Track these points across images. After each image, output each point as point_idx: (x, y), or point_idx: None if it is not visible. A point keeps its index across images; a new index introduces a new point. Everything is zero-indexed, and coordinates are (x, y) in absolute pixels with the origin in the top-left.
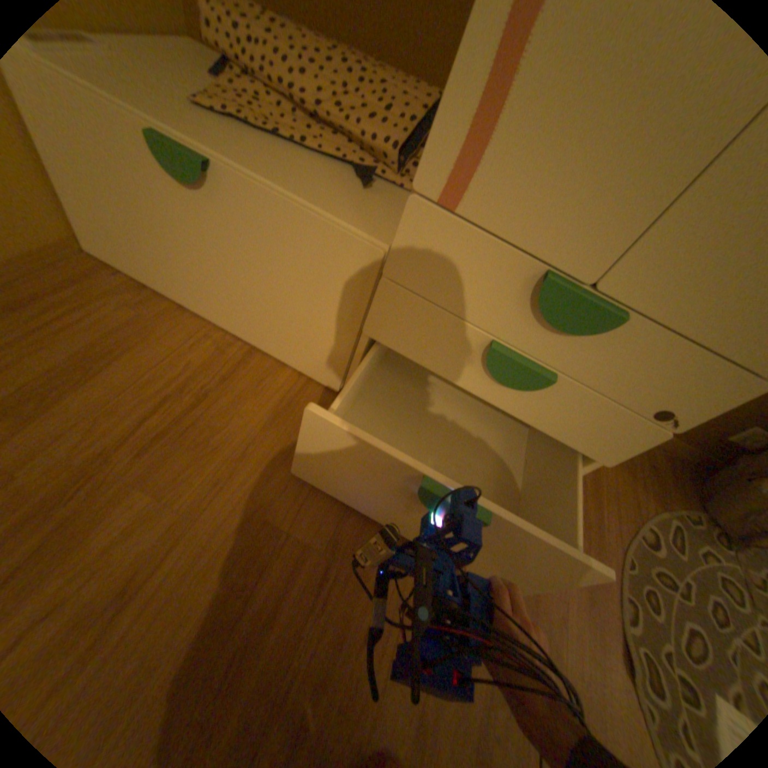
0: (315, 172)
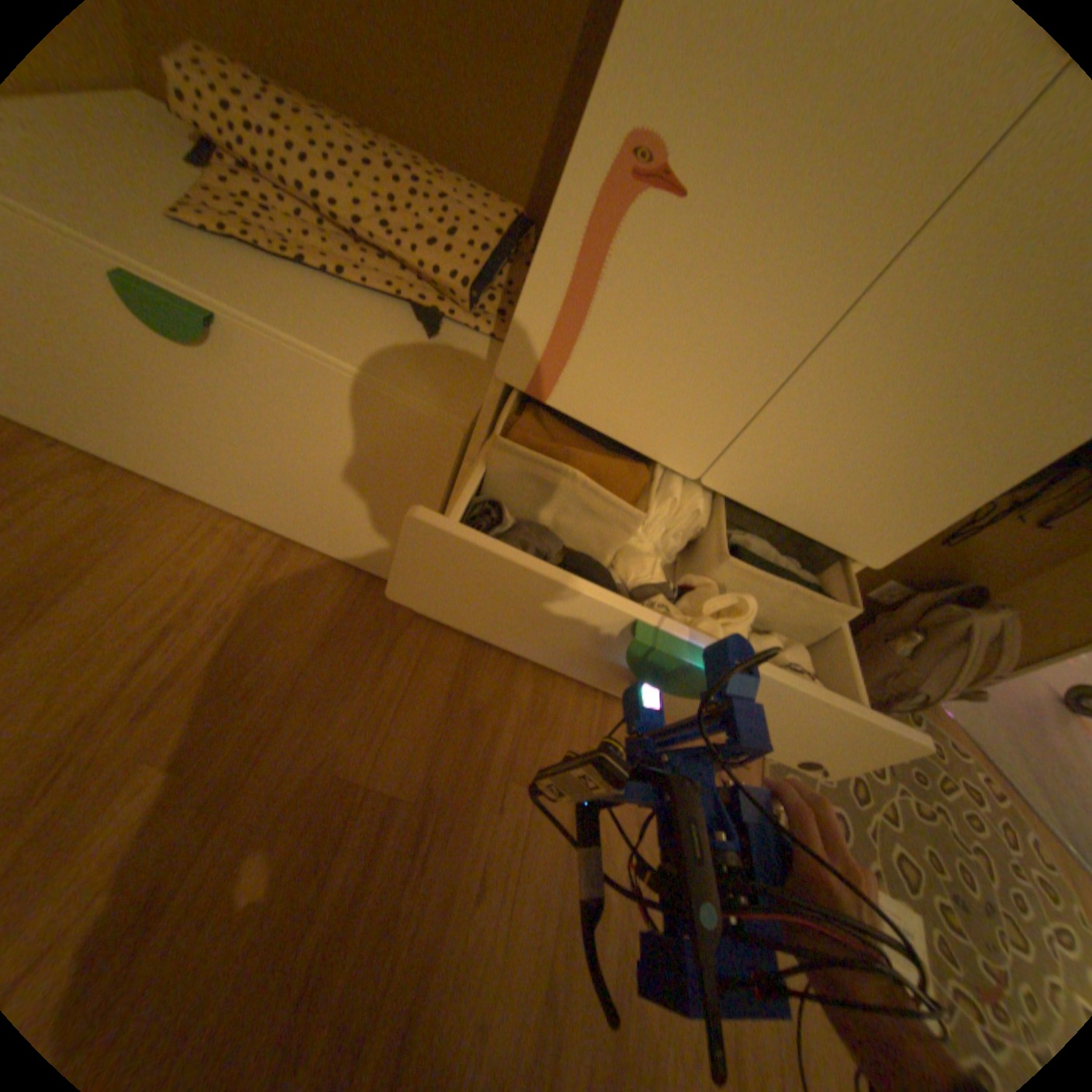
0: (363, 320)
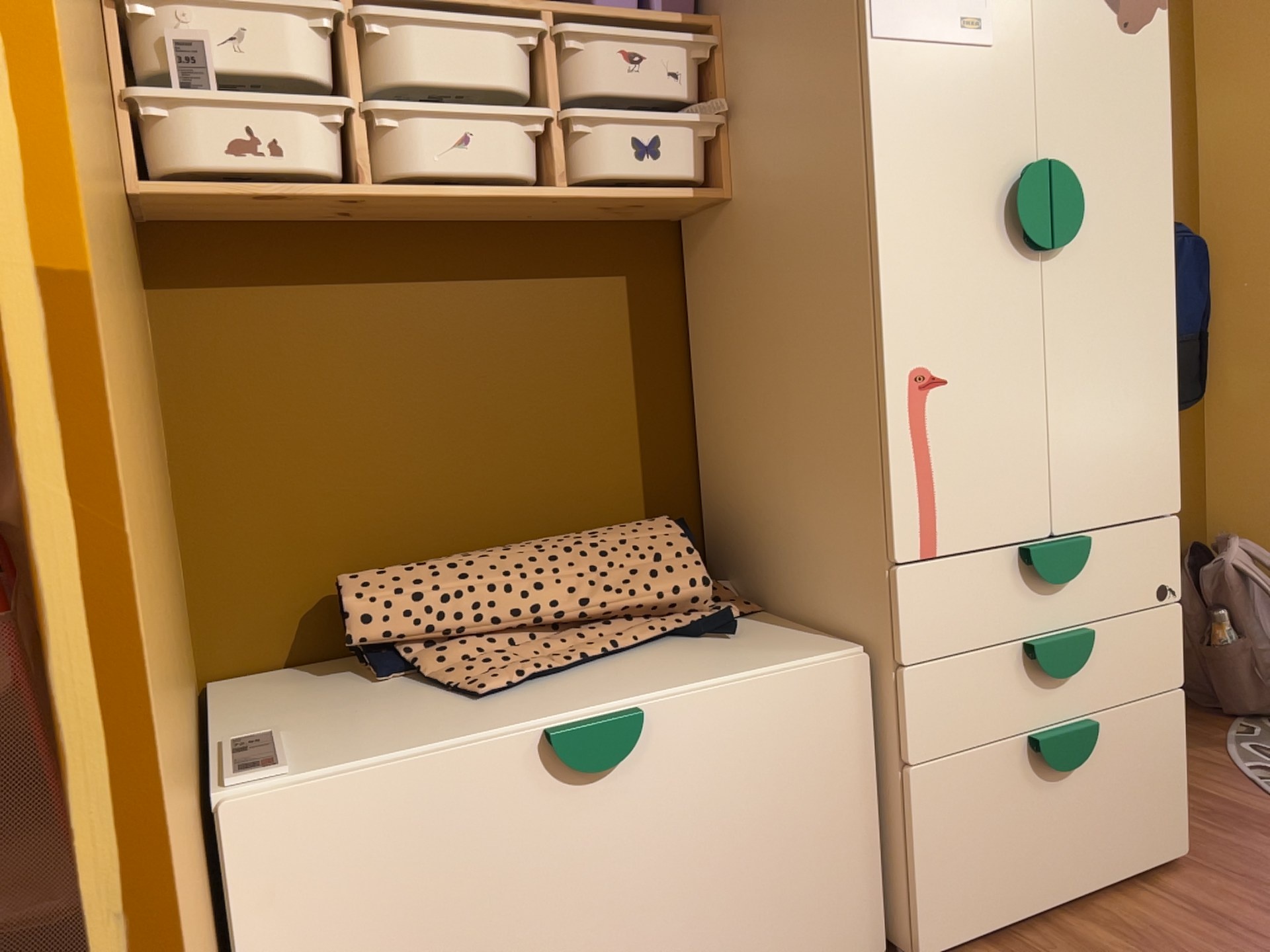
0: (689, 657)
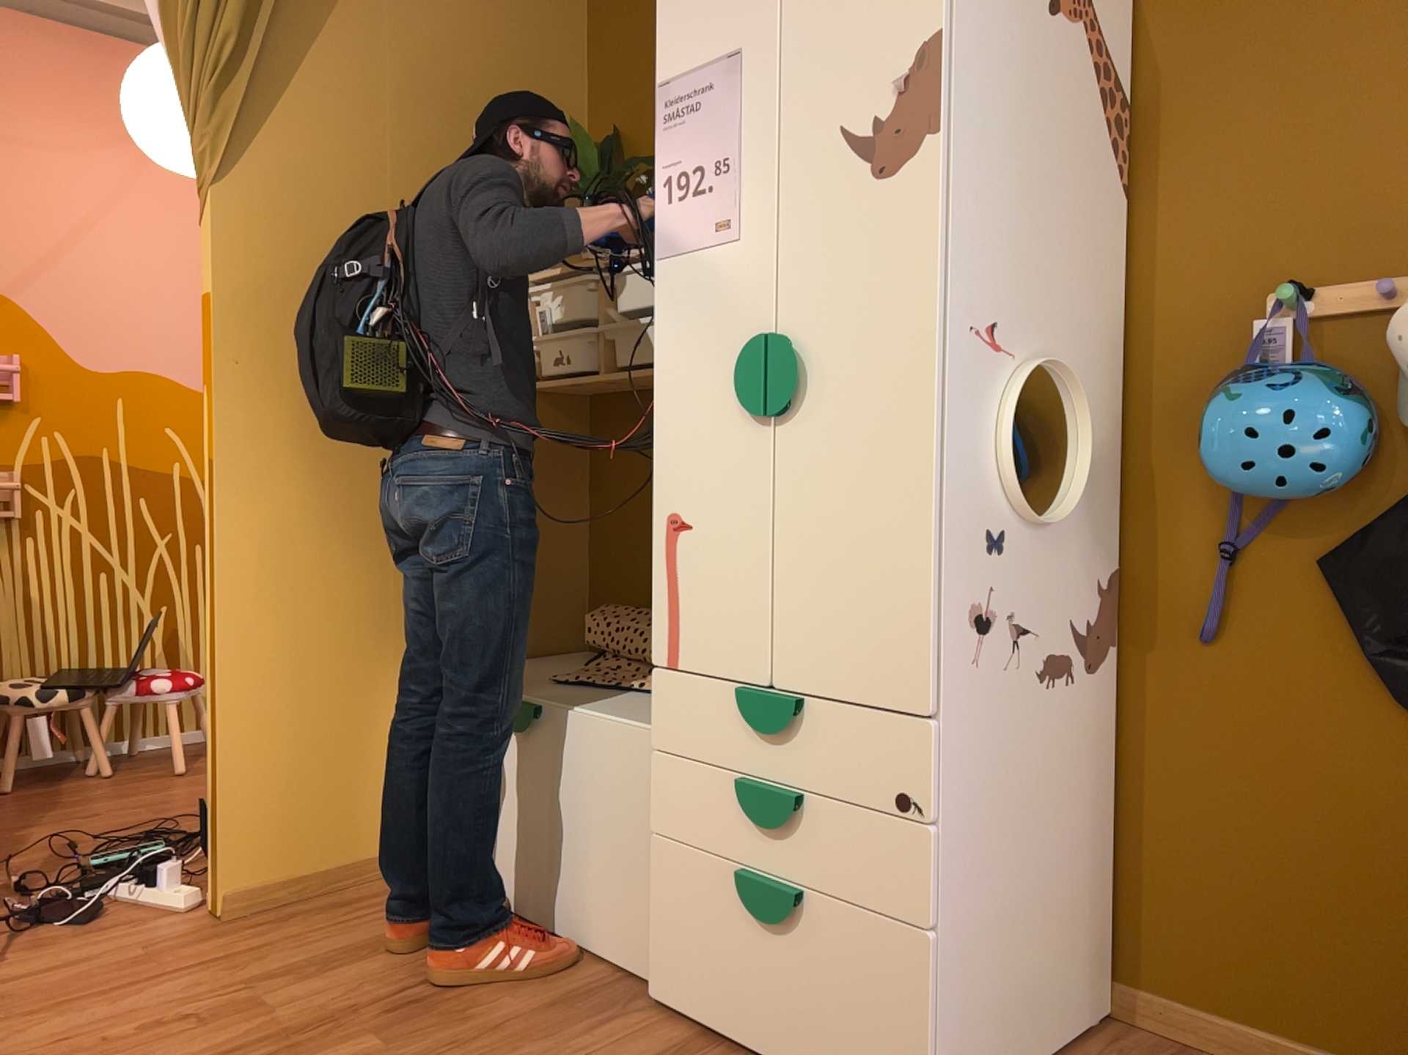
0: (634, 704)
